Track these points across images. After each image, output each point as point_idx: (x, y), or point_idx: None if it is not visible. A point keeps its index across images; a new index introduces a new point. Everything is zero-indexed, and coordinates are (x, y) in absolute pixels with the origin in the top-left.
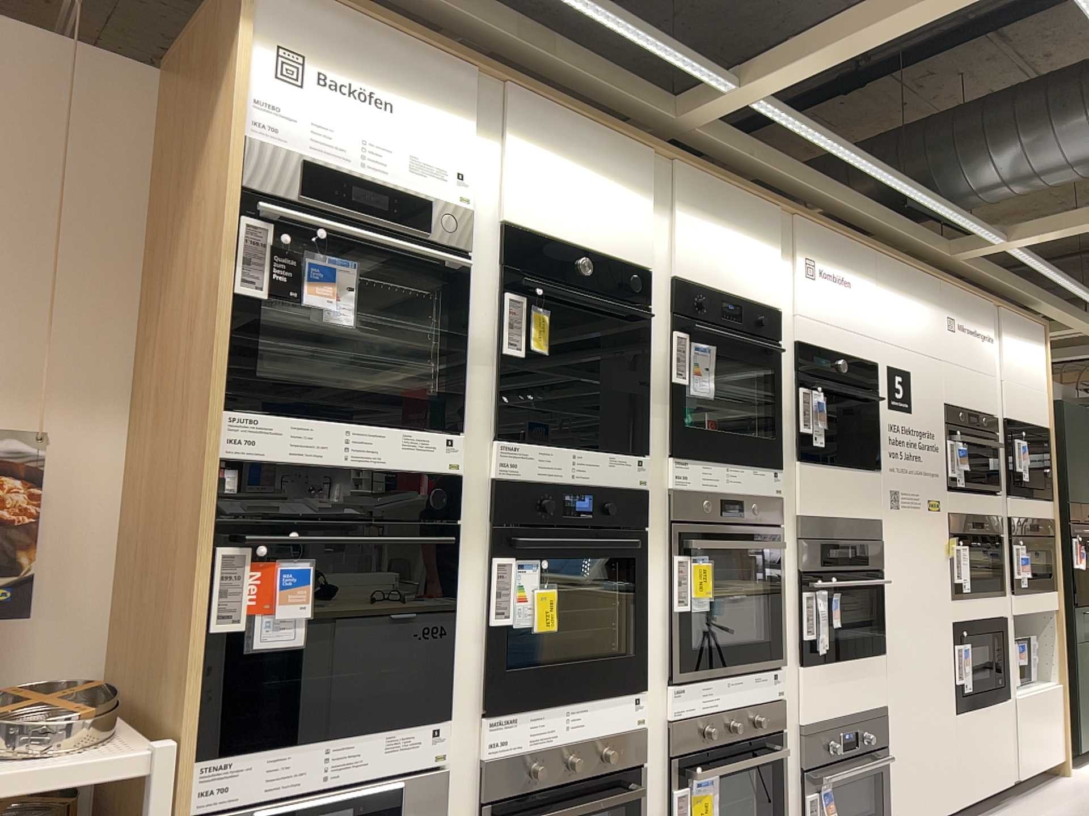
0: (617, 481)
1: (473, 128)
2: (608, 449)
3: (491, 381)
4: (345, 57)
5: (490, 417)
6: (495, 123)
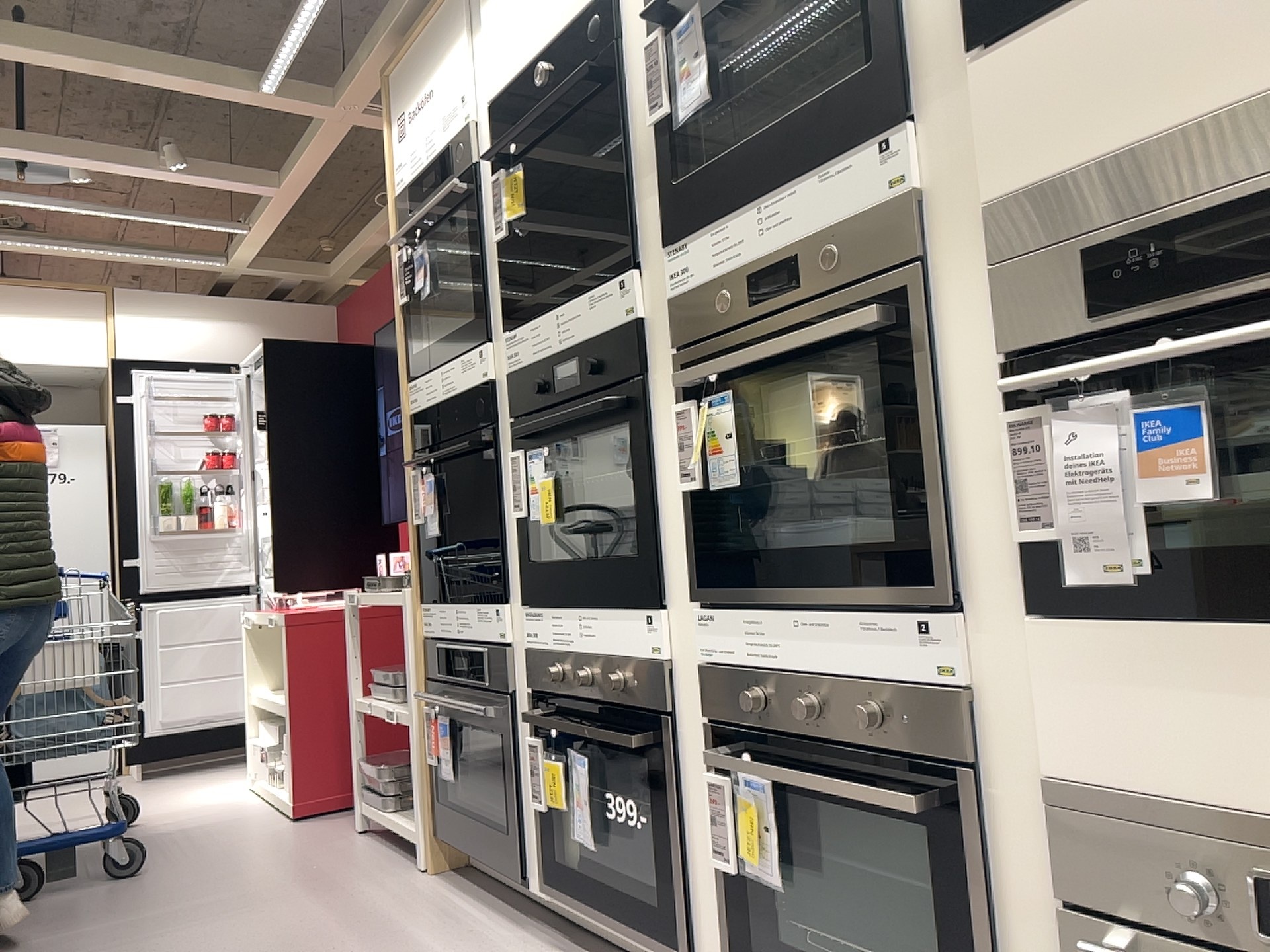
0: (602, 323)
1: (460, 34)
2: (592, 285)
3: (500, 274)
4: (408, 81)
5: (502, 312)
6: (477, 2)
